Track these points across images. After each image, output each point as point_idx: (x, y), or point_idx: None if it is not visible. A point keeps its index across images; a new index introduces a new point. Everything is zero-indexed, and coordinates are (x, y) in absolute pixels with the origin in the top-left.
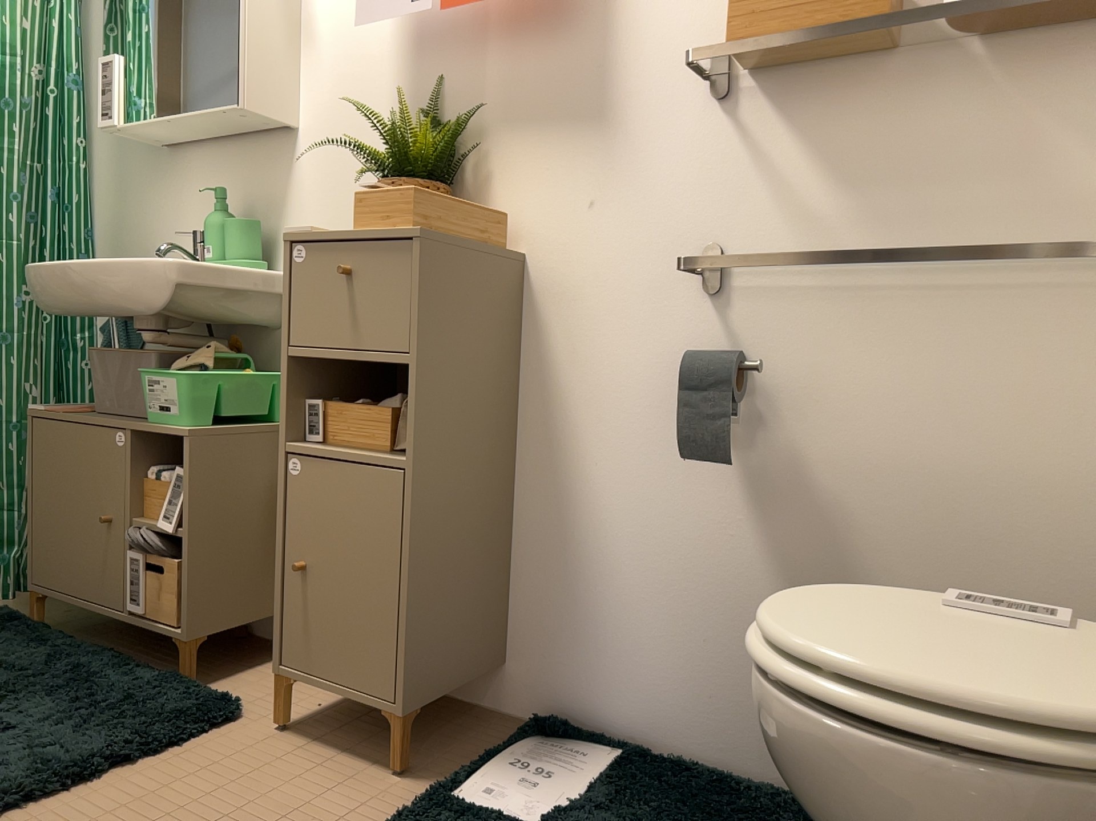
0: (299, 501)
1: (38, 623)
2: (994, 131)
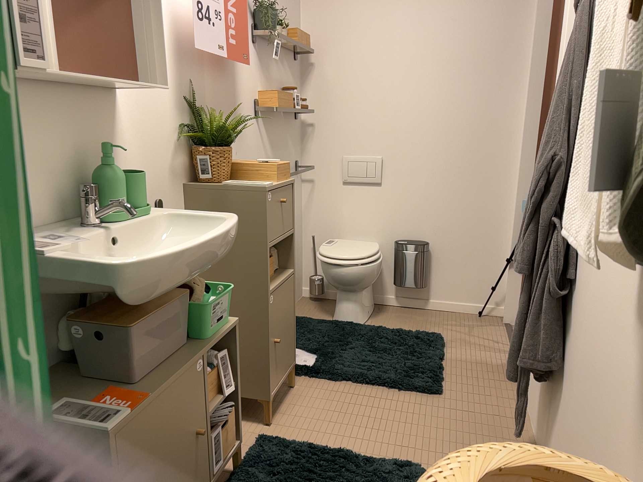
0: (272, 317)
1: None
2: (286, 136)
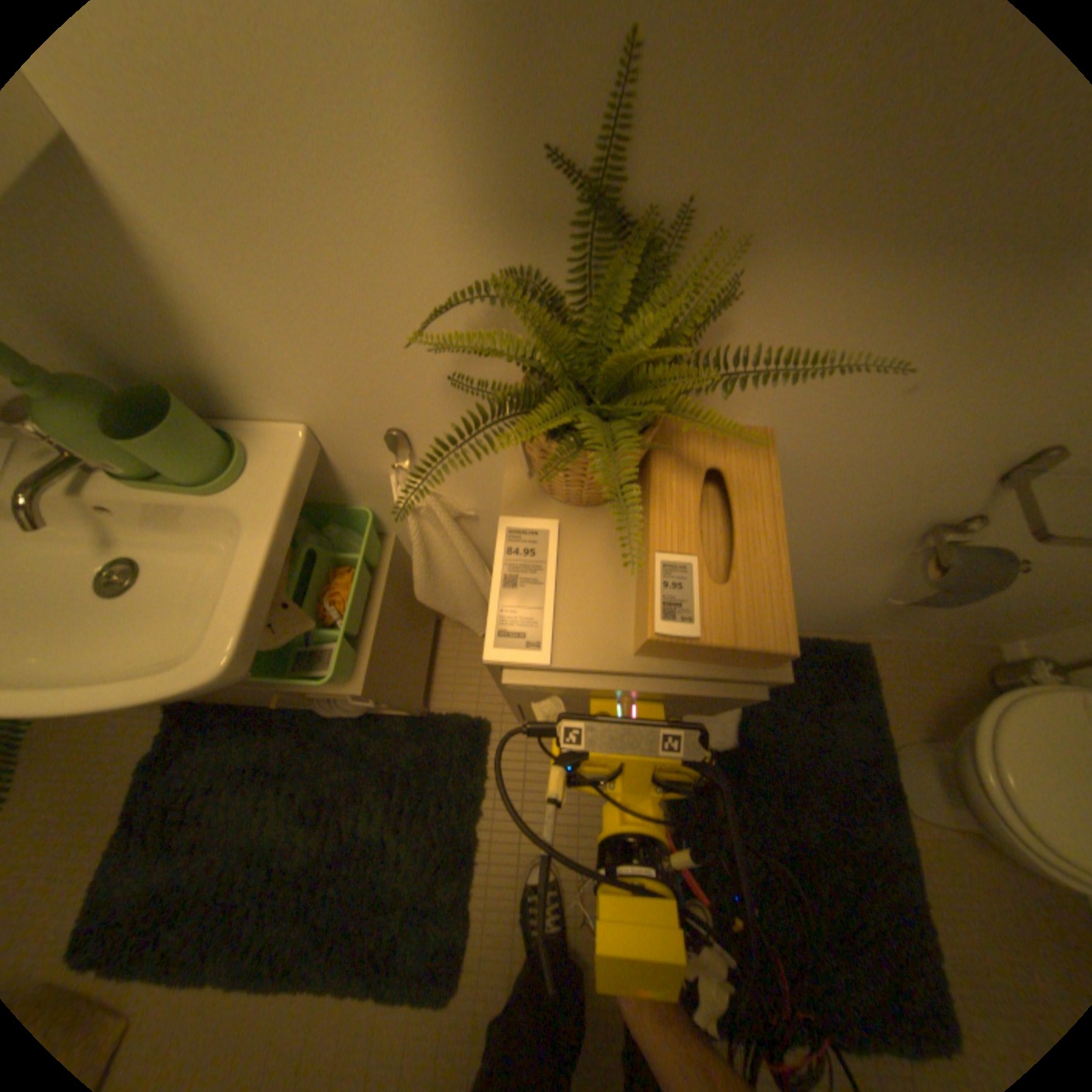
0: None
1: (226, 717)
2: None
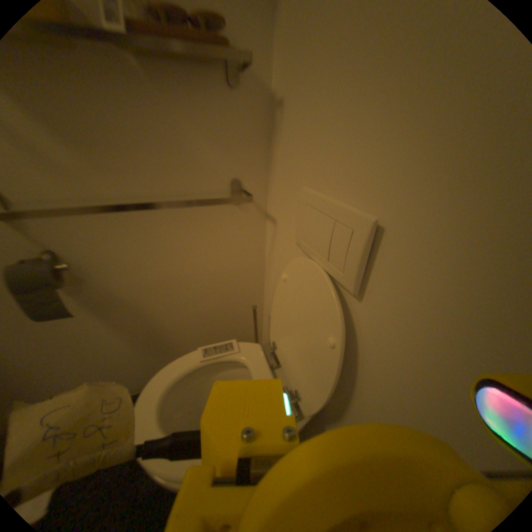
0: None
1: None
2: (168, 122)
